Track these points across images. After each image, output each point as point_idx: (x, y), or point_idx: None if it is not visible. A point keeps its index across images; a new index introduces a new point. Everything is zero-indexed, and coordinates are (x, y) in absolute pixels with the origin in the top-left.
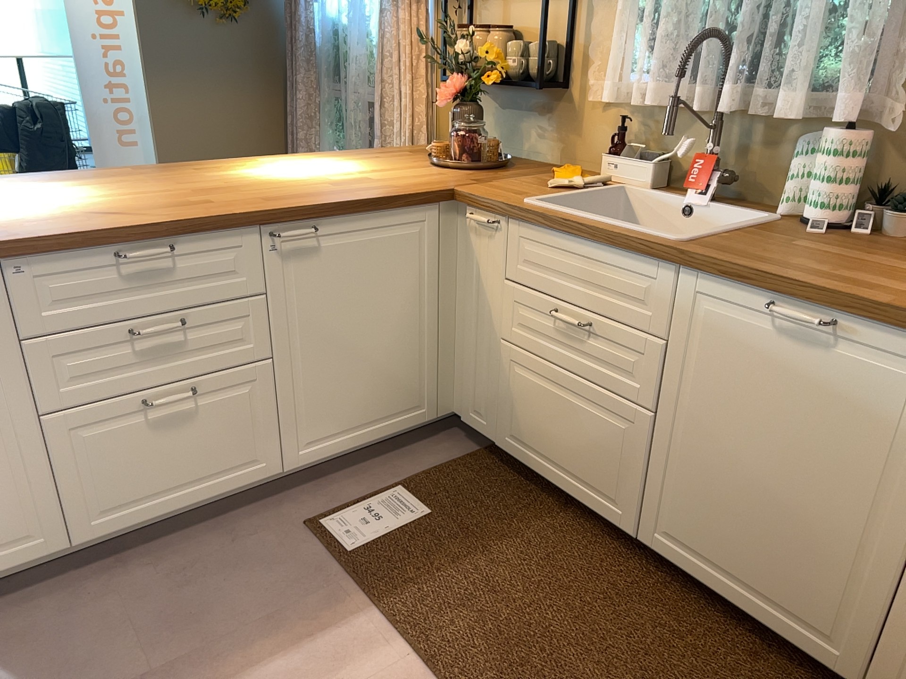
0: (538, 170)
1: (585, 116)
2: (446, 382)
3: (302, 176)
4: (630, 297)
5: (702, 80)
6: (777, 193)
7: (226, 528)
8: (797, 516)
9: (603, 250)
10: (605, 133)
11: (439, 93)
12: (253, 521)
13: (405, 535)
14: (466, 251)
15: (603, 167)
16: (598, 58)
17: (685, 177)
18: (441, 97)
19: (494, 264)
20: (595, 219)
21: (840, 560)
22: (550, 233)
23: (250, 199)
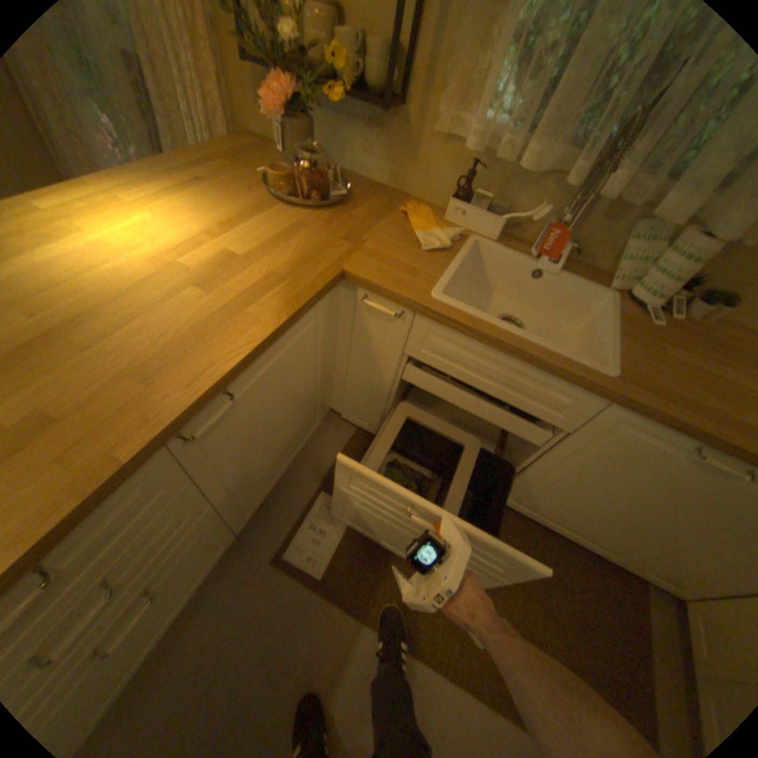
0: (381, 202)
1: (424, 141)
2: (328, 398)
3: (137, 259)
4: (548, 403)
5: (591, 148)
6: (602, 256)
7: (208, 603)
8: (632, 523)
9: (532, 369)
10: (445, 165)
11: (262, 94)
12: (227, 583)
13: (349, 542)
14: (352, 319)
15: (450, 210)
16: (457, 75)
17: (521, 225)
18: (268, 103)
19: (391, 342)
20: (524, 336)
21: (650, 542)
22: (471, 340)
23: (110, 381)
